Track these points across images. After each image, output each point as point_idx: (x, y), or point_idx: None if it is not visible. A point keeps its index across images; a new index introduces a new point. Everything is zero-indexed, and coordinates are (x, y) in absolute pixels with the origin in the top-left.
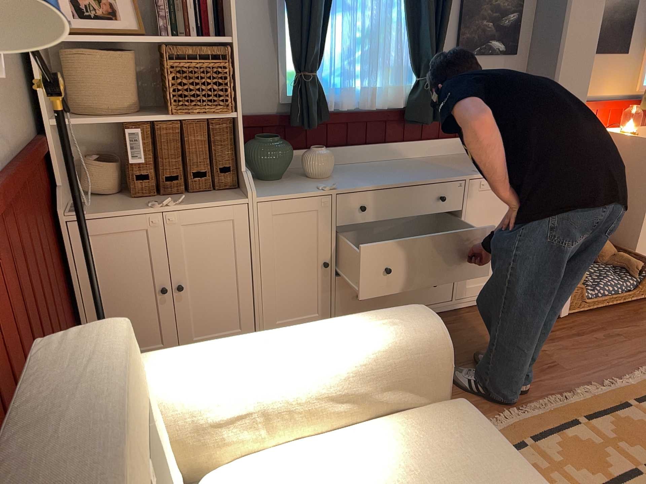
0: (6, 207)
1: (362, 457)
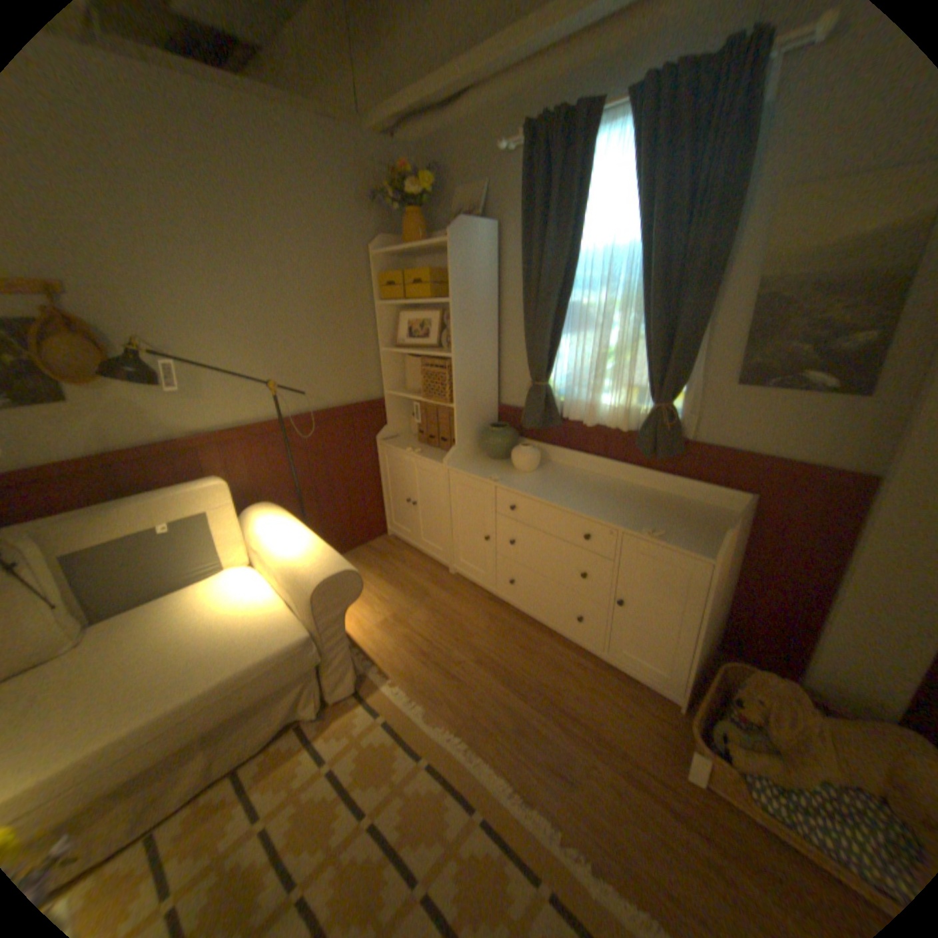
0: (298, 428)
1: (251, 606)
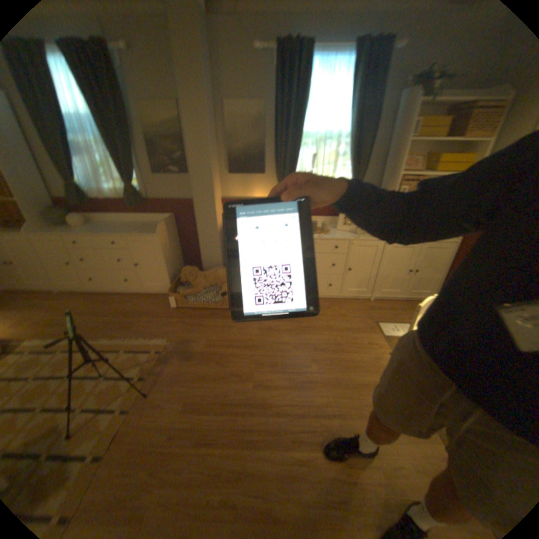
0: None
1: None
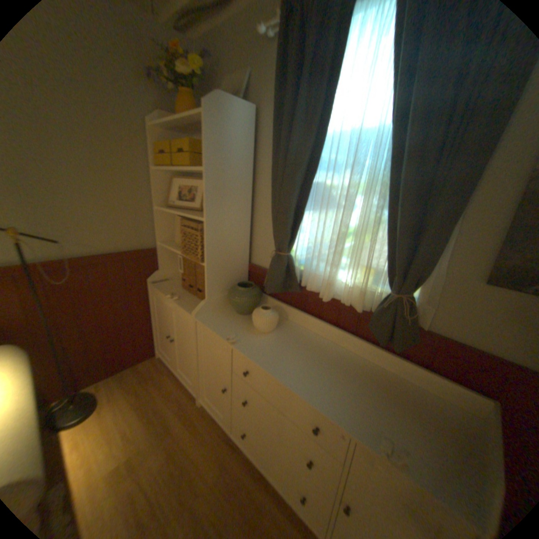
0: (59, 272)
1: None
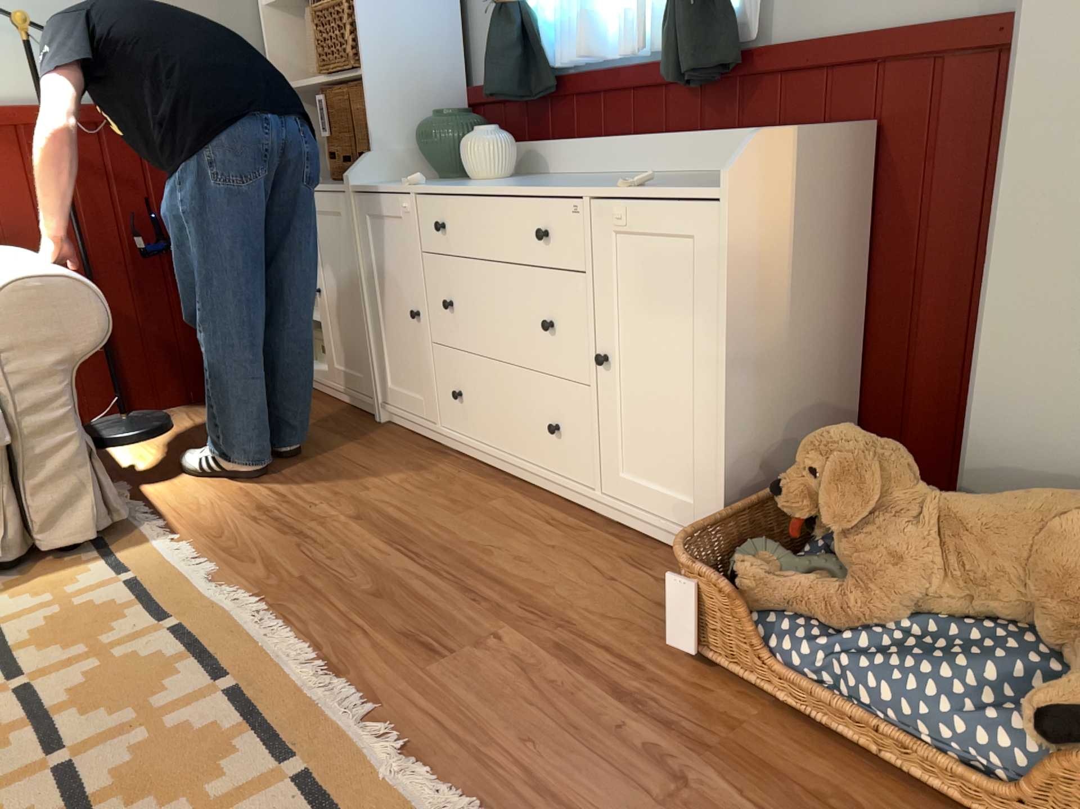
0: (95, 135)
1: None
